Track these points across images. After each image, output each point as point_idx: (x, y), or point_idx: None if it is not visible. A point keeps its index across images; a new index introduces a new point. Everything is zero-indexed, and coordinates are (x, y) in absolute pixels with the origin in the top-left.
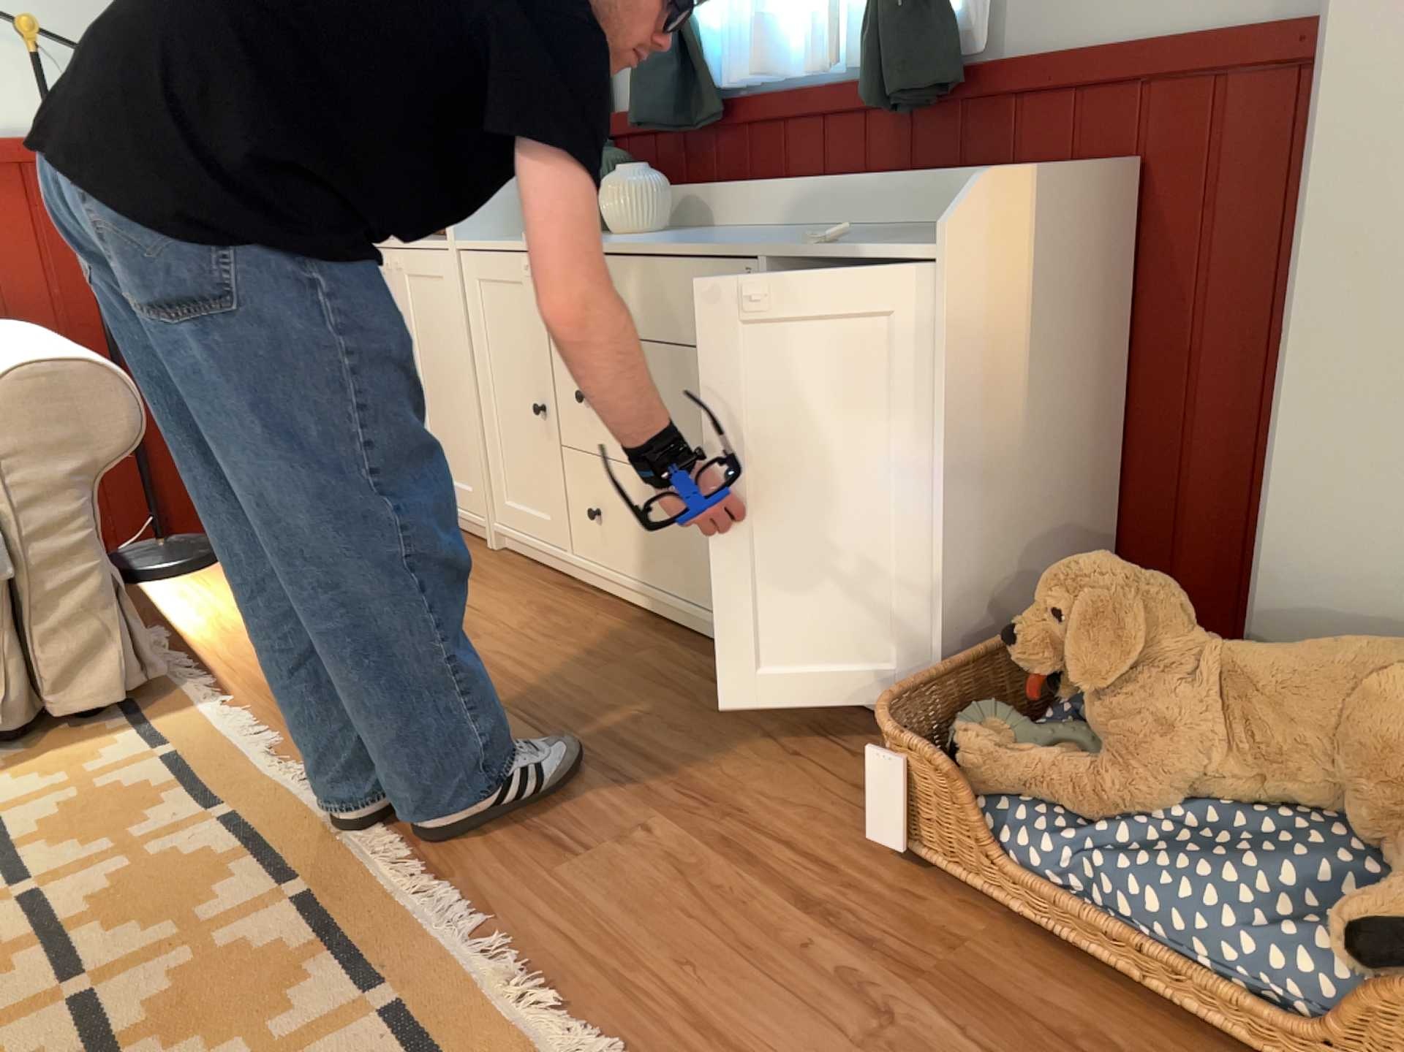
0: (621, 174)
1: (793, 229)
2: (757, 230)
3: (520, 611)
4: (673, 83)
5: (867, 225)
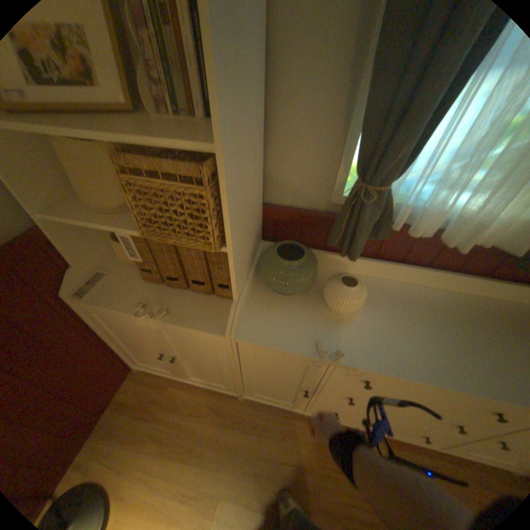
0: (355, 292)
1: (429, 297)
2: (404, 293)
3: (308, 452)
4: (375, 229)
5: (463, 293)
